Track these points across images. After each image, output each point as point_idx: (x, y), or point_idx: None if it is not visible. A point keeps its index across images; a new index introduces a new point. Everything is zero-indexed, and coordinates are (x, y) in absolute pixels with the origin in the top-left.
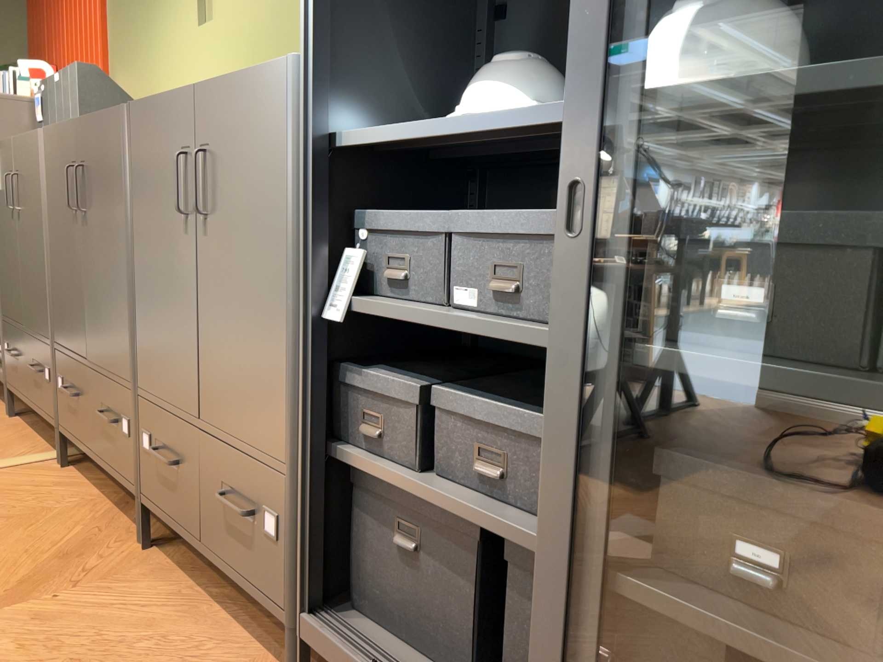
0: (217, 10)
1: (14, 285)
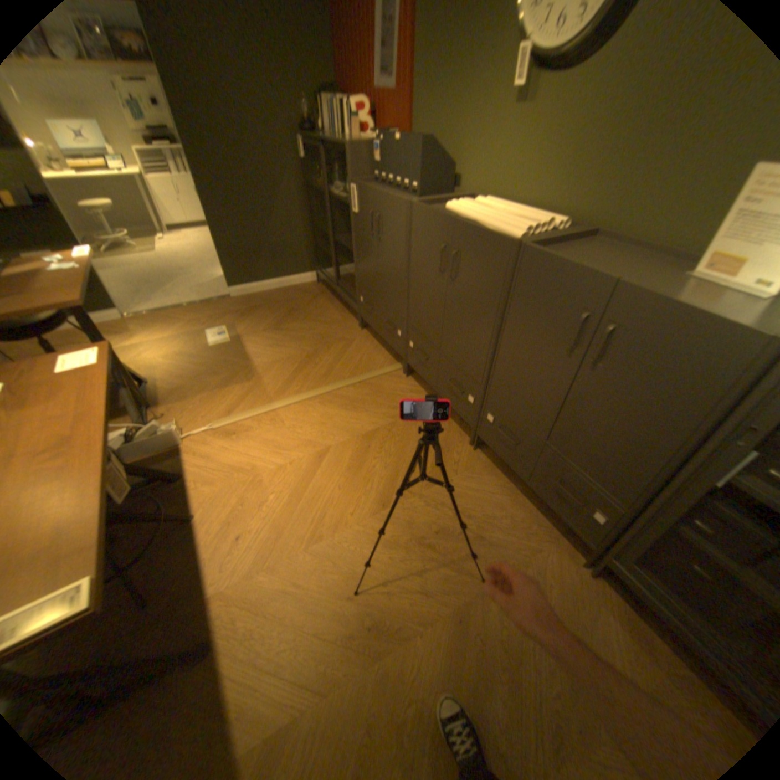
0: (543, 93)
1: (372, 274)
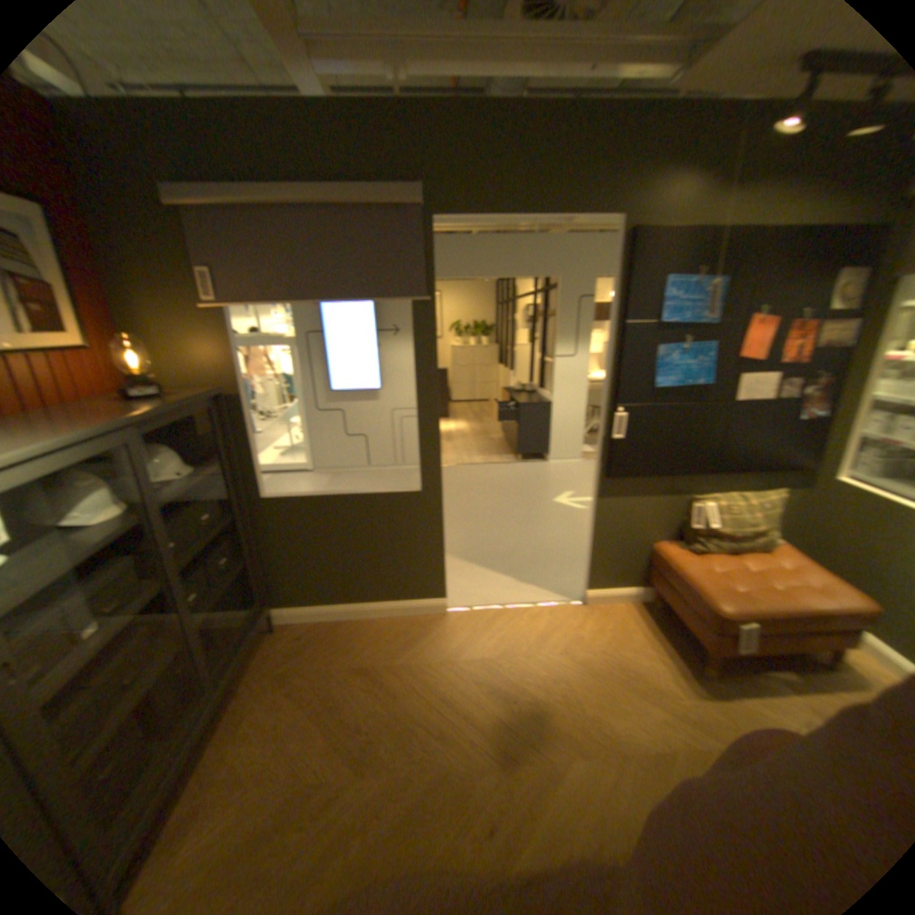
0: None
1: None
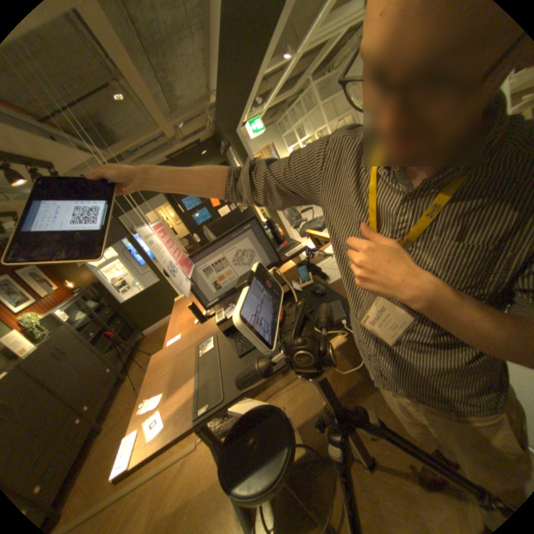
0: None
1: None
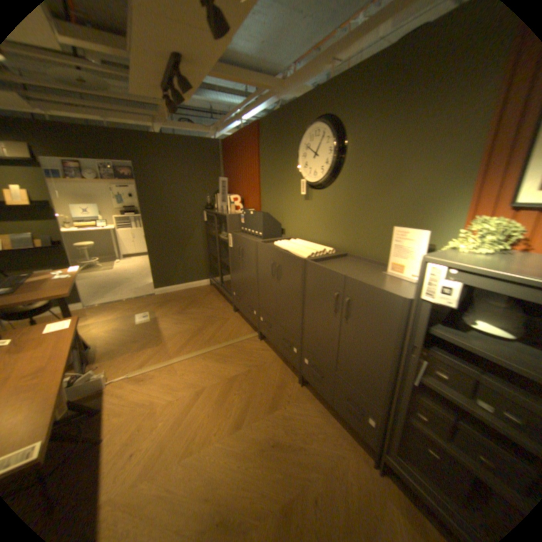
0: (313, 197)
1: (238, 278)
